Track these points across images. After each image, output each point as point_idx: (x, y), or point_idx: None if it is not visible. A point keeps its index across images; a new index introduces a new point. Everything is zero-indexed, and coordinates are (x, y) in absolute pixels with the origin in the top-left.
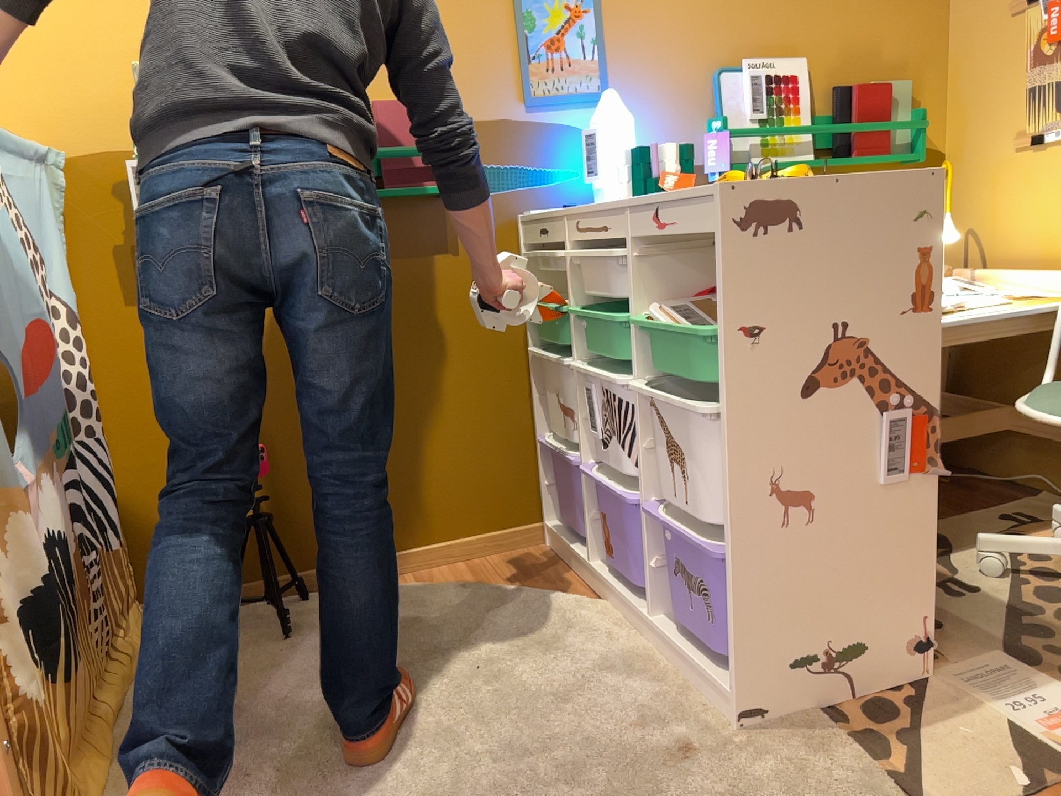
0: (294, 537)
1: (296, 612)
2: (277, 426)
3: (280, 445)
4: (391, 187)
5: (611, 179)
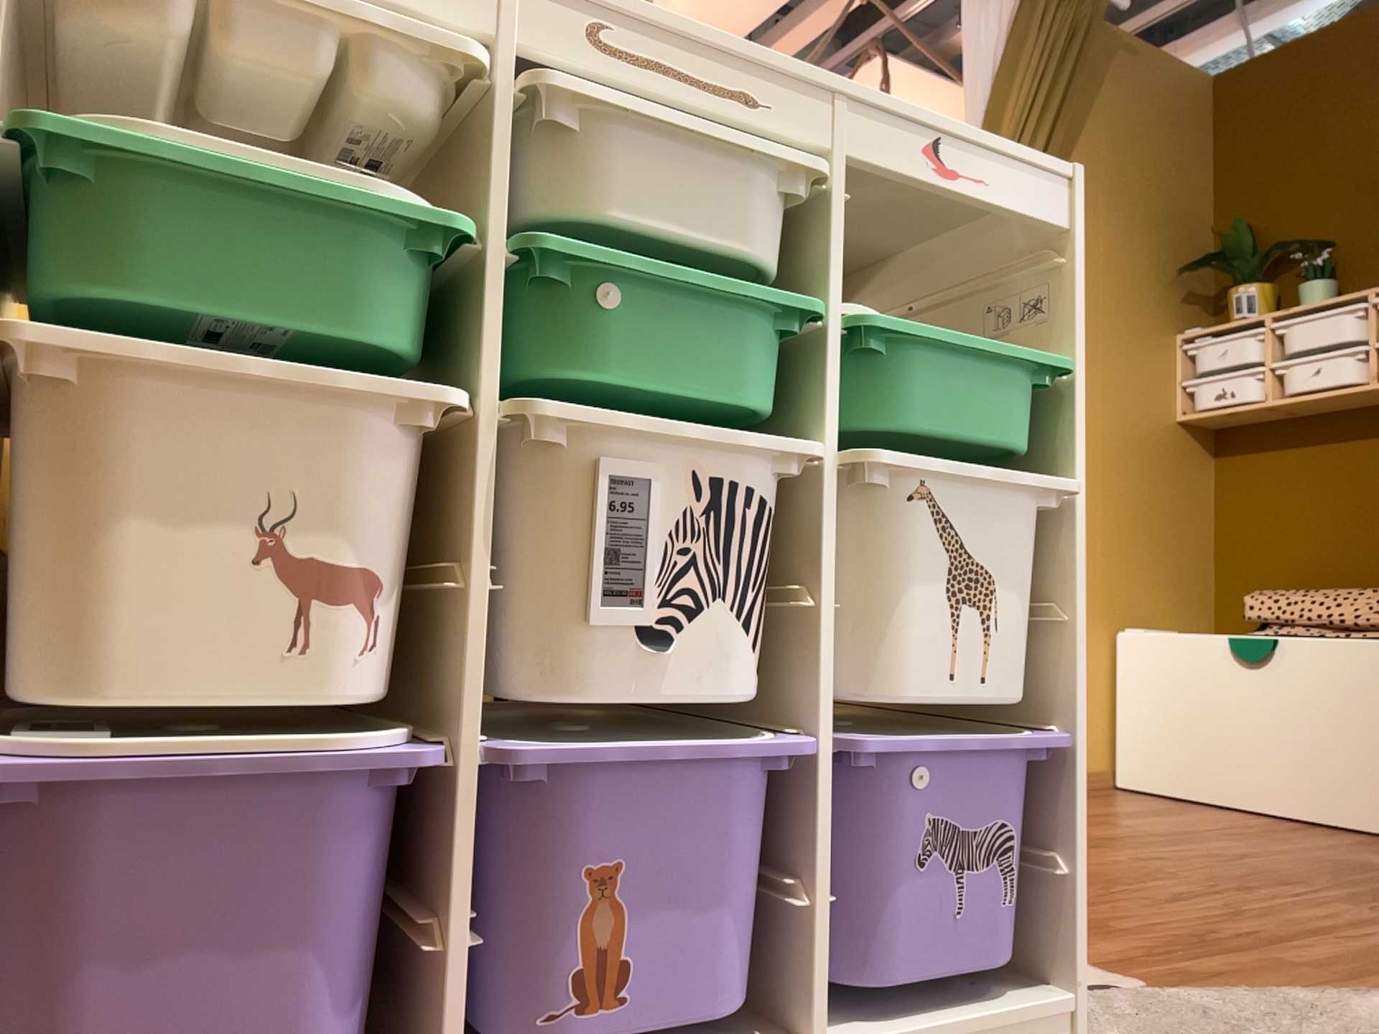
0: None
1: None
2: None
3: None
4: None
5: None
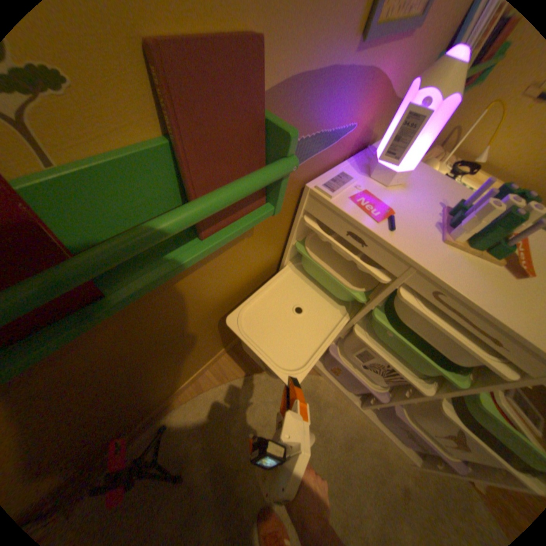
0: (143, 413)
1: (167, 445)
2: (113, 408)
3: (120, 409)
4: (210, 228)
5: (406, 162)
